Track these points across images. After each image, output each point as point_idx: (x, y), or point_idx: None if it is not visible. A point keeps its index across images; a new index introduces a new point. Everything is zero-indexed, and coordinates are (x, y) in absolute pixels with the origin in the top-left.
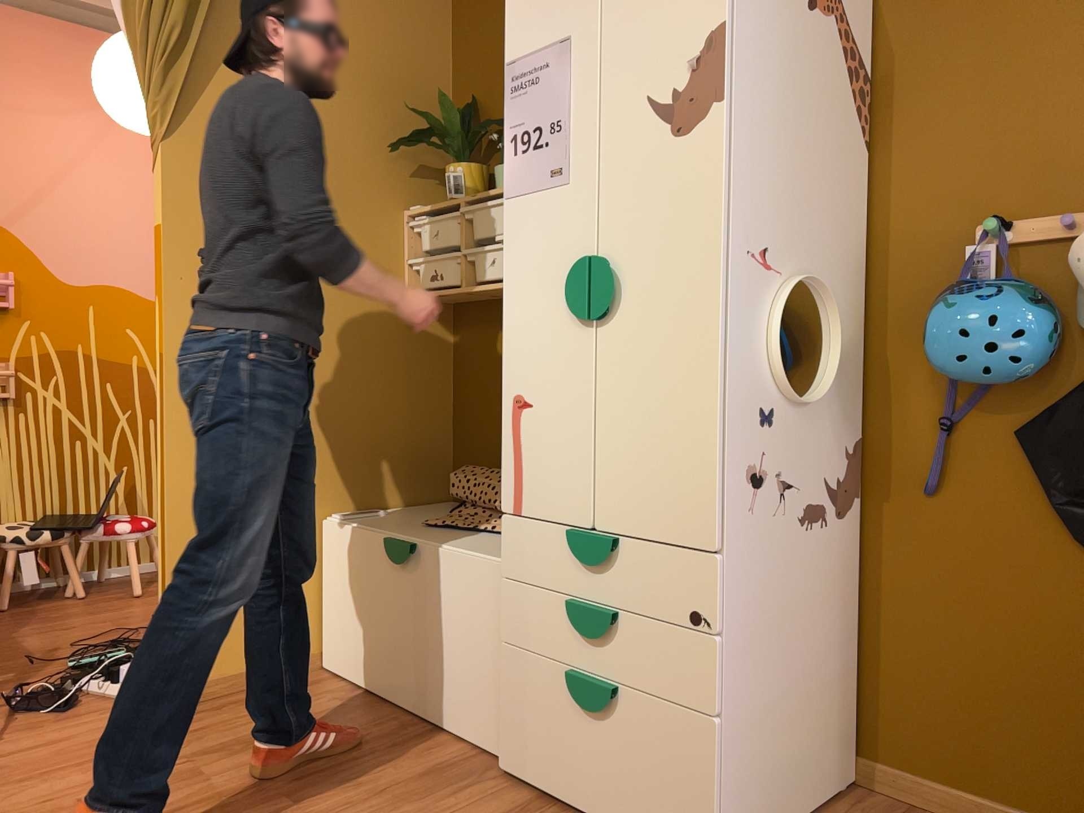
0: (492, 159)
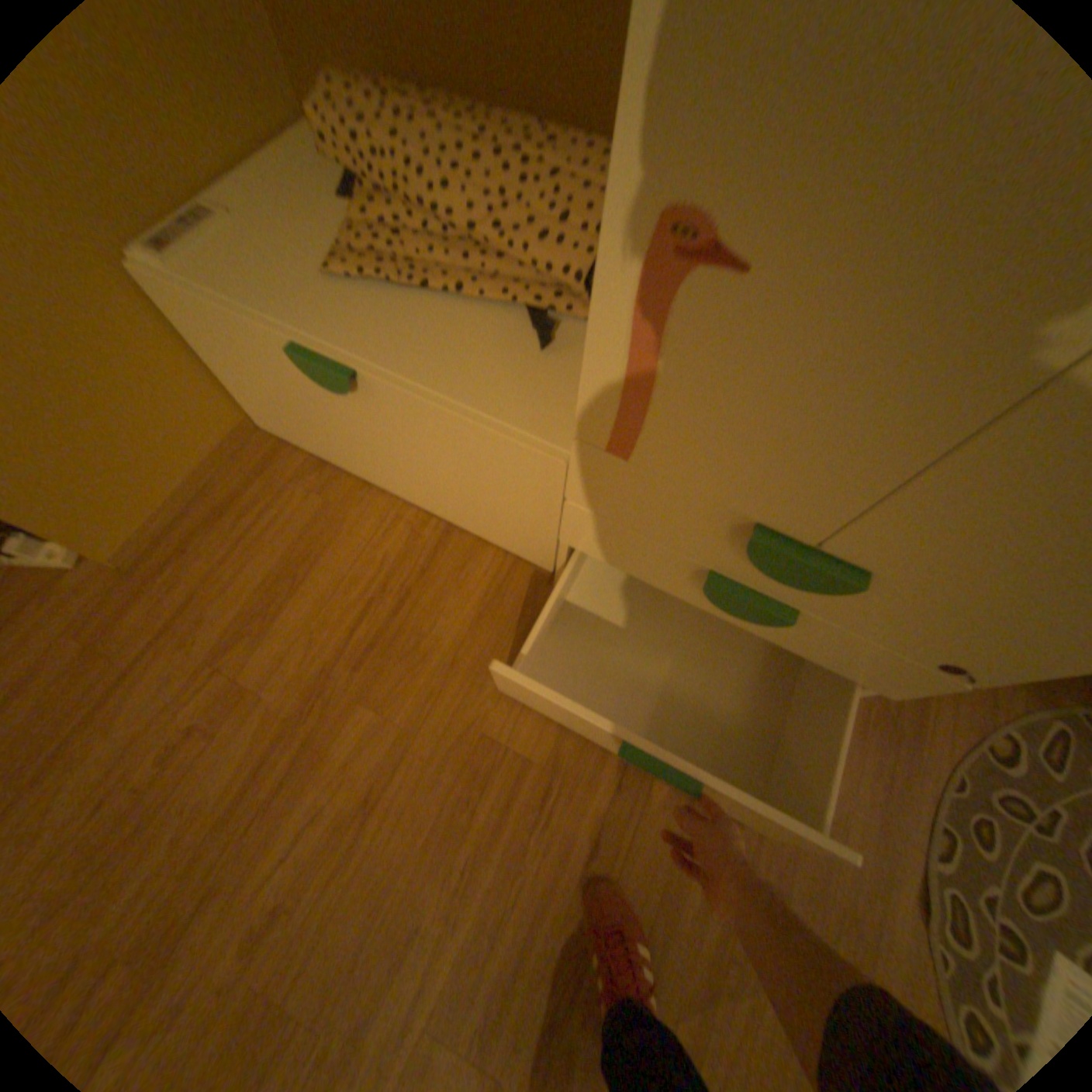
0: None
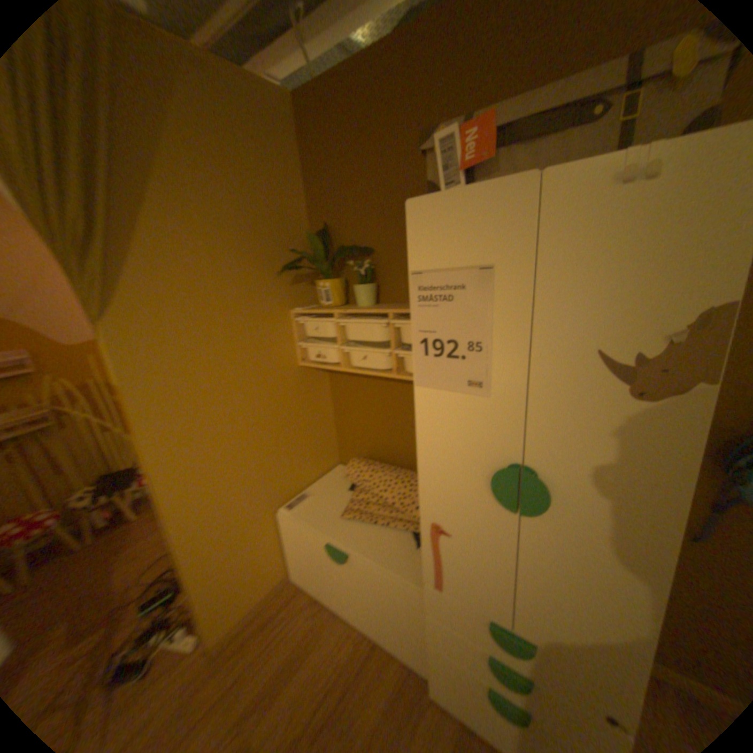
0: (344, 269)
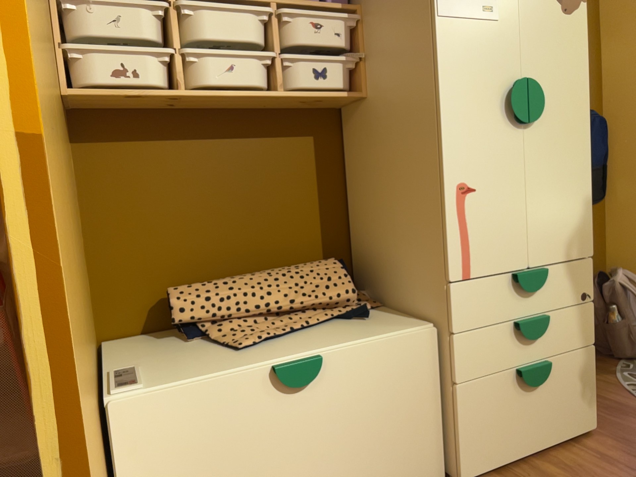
0: None
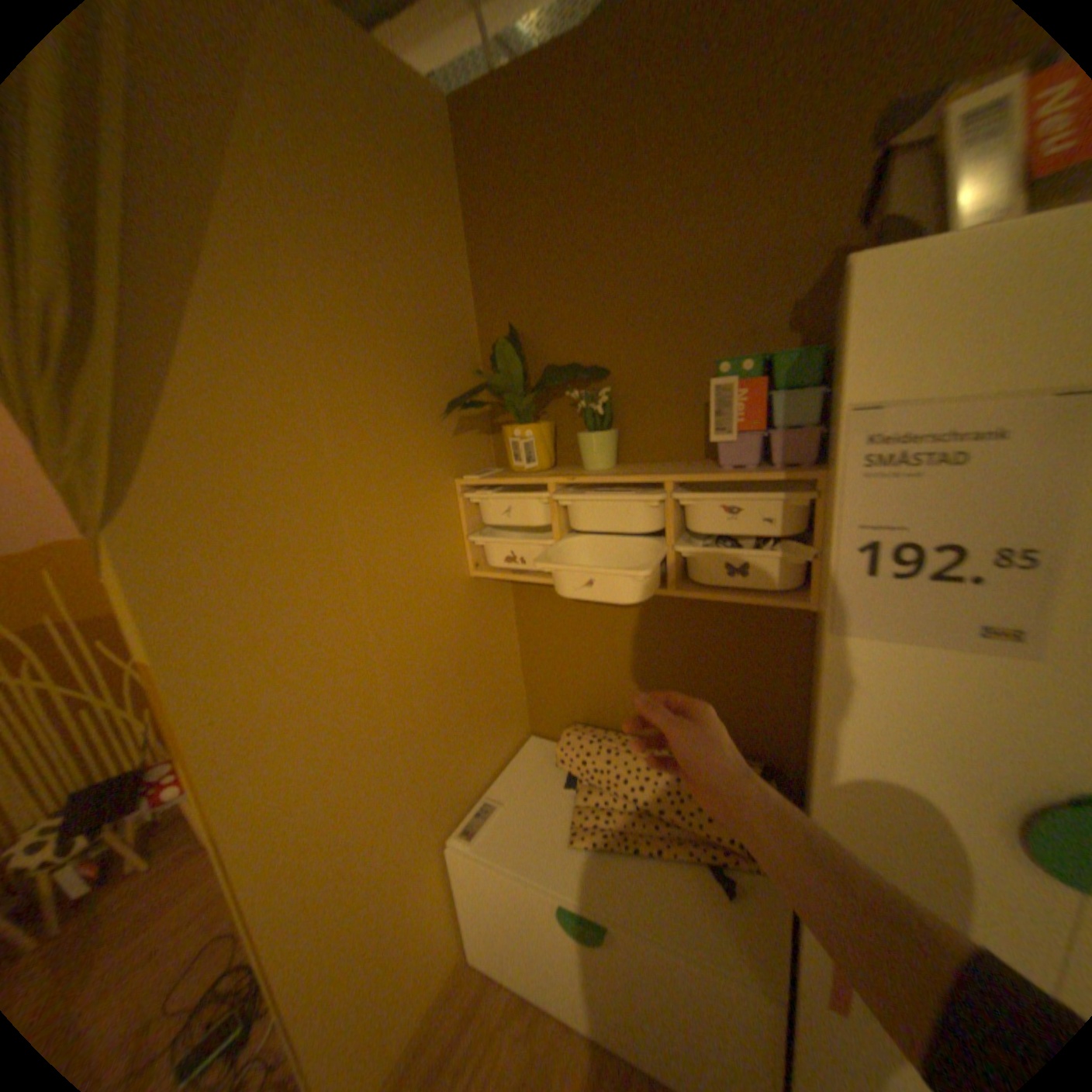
0: (549, 405)
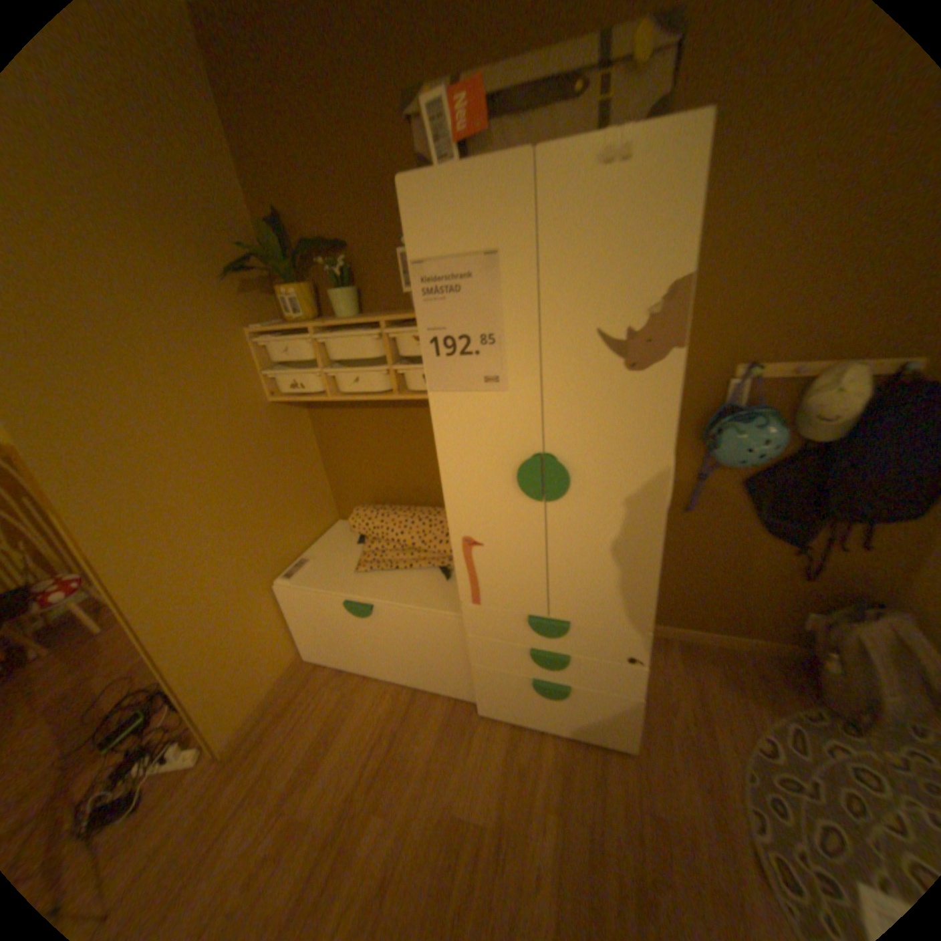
0: (310, 270)
